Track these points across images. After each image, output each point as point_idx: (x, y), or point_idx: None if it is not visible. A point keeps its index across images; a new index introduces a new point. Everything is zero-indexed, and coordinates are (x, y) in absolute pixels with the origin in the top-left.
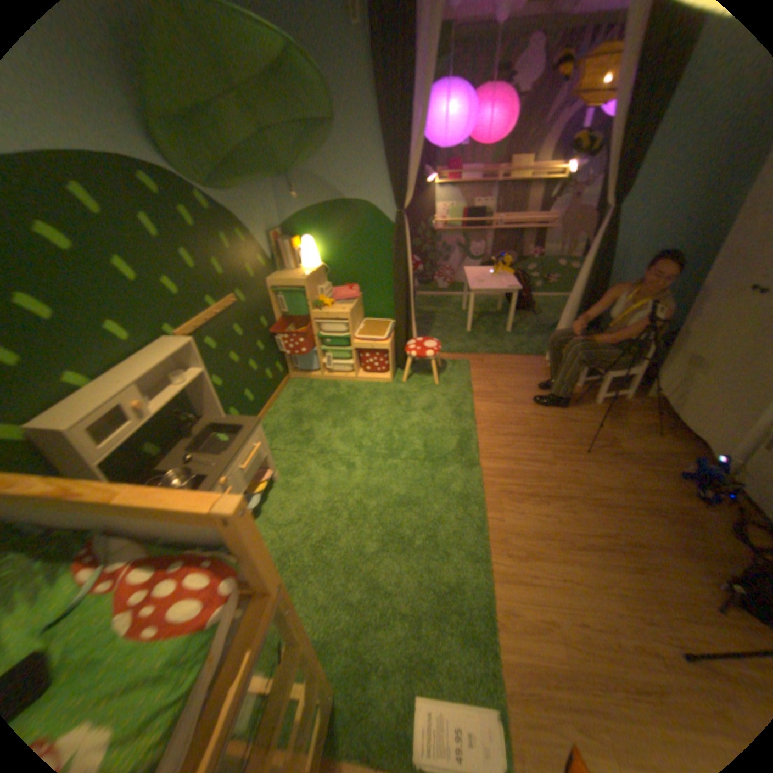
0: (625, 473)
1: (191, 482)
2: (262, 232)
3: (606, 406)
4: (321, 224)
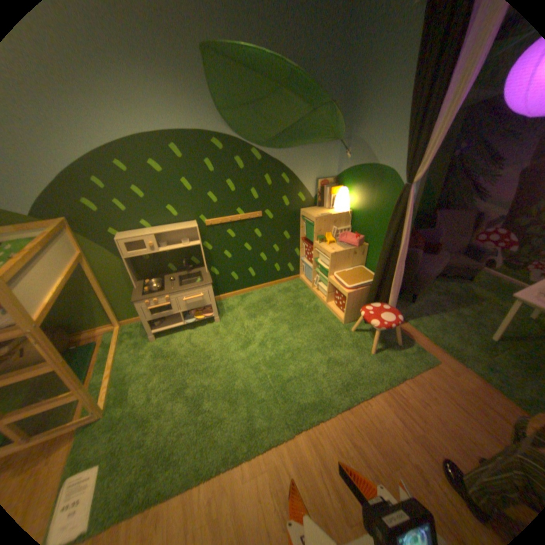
0: None
1: (157, 289)
2: (313, 178)
3: None
4: (359, 181)
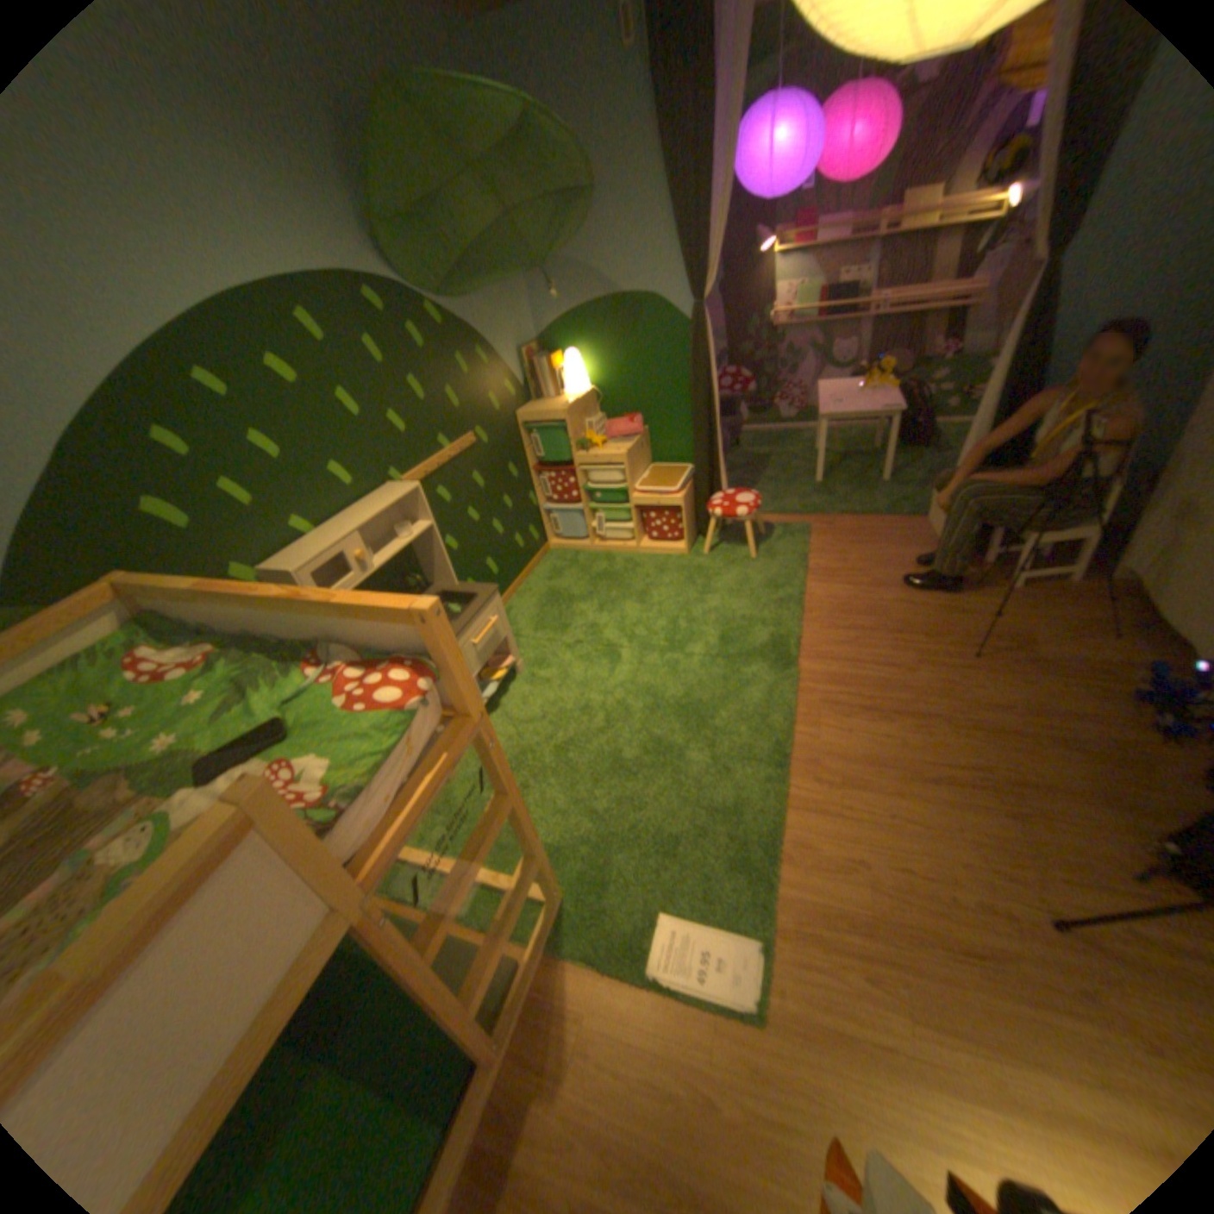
0: (1035, 688)
1: None
2: (512, 350)
3: (1030, 592)
4: (591, 332)
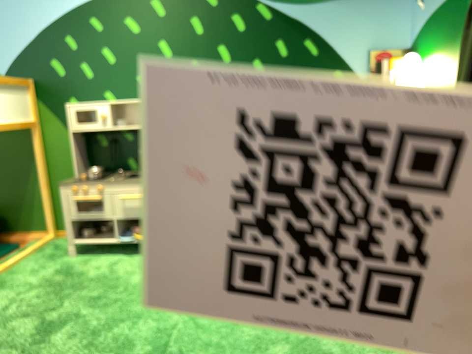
0: None
1: (94, 177)
2: (362, 49)
3: None
4: (438, 35)
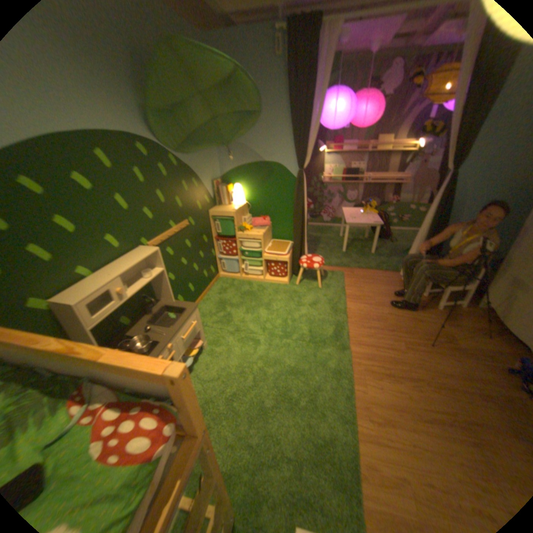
0: (462, 365)
1: (149, 345)
2: (209, 180)
3: (446, 312)
4: (247, 176)
